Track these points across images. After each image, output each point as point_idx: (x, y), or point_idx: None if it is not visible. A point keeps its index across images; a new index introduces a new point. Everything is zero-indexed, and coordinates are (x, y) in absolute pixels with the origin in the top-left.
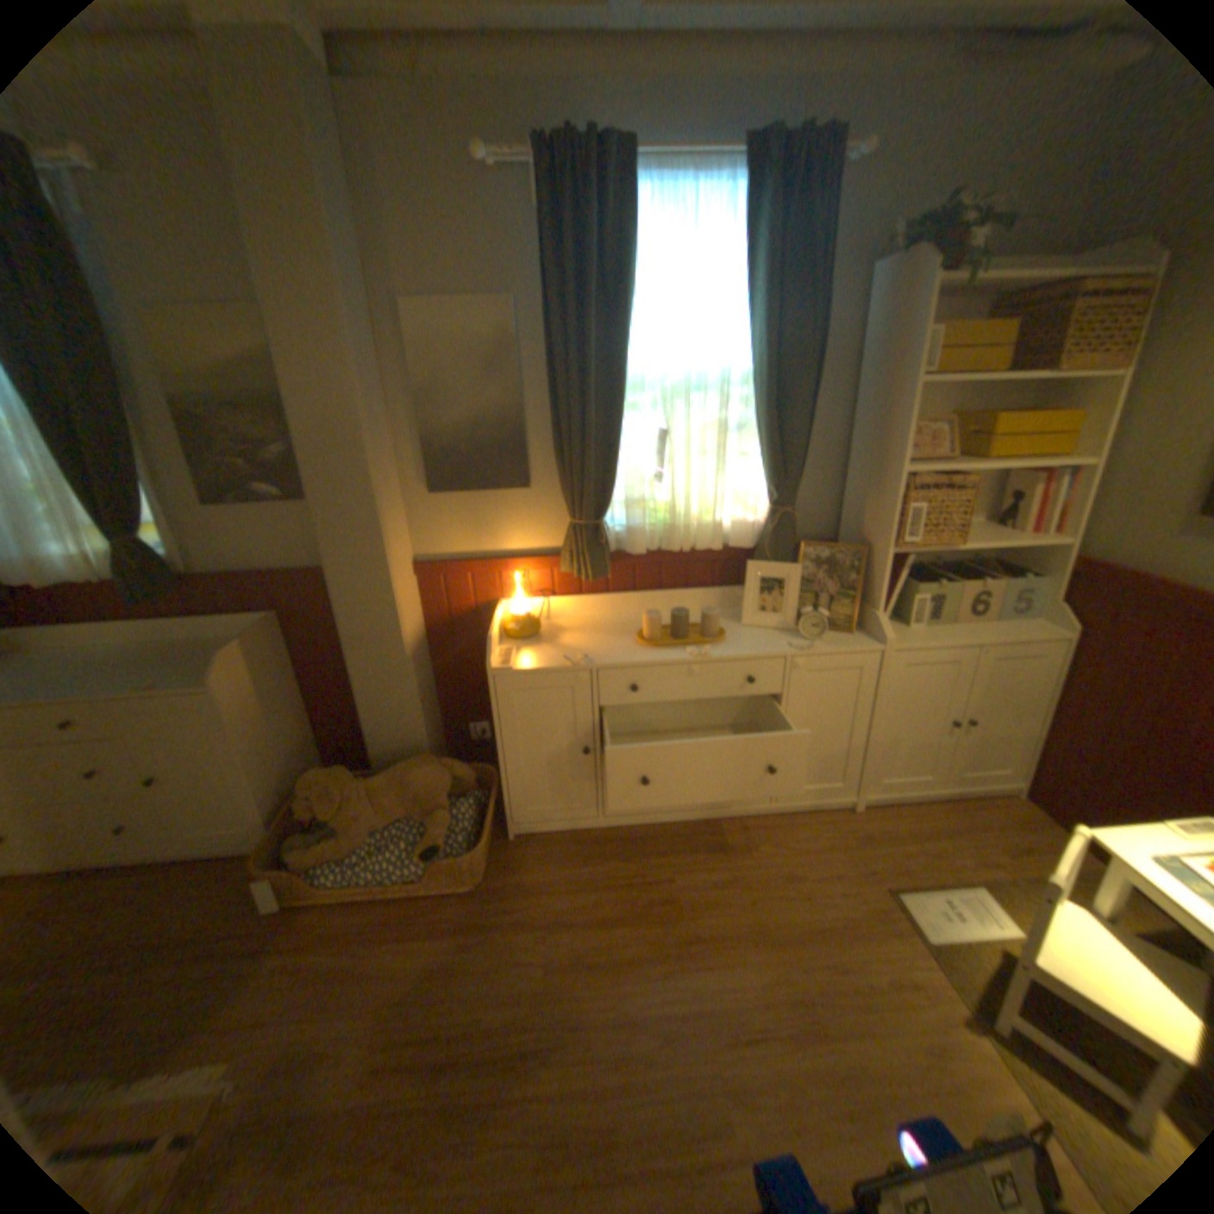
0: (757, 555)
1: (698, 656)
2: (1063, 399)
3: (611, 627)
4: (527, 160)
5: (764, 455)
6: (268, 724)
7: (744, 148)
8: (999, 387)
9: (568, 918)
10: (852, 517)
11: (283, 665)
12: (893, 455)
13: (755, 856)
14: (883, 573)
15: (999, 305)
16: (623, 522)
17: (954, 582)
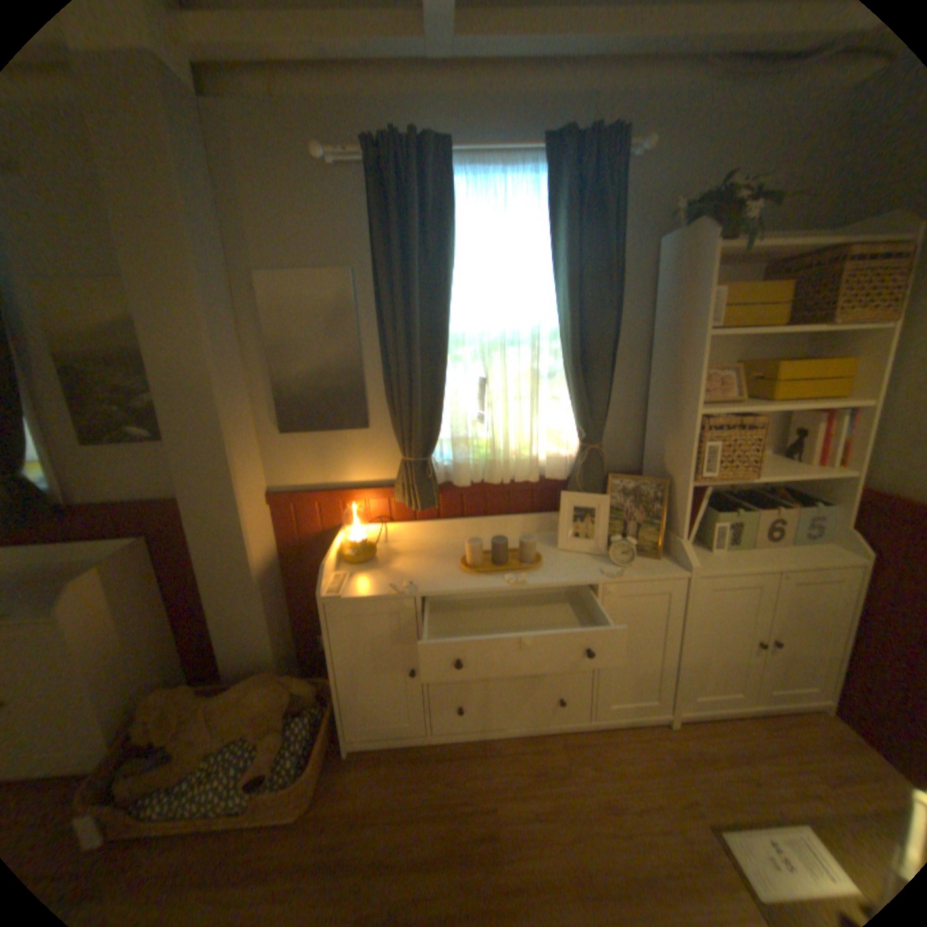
0: (570, 485)
1: (515, 583)
2: (836, 348)
3: (440, 551)
4: (359, 157)
5: (572, 398)
6: (123, 643)
7: (543, 144)
8: (777, 339)
9: (387, 857)
10: (654, 451)
11: (147, 585)
12: (687, 398)
13: (577, 780)
14: (685, 504)
15: (772, 270)
16: (451, 456)
17: (751, 510)
